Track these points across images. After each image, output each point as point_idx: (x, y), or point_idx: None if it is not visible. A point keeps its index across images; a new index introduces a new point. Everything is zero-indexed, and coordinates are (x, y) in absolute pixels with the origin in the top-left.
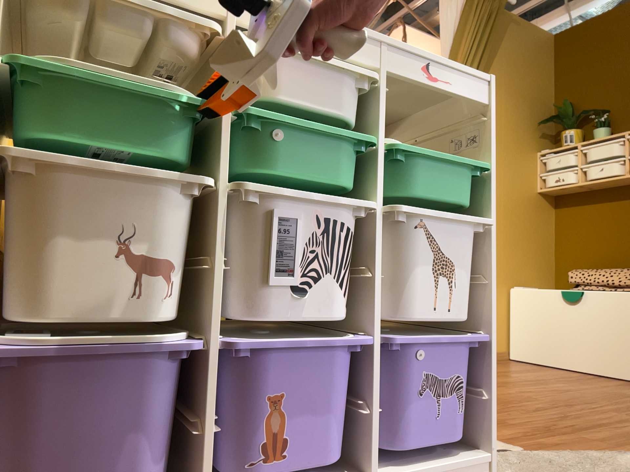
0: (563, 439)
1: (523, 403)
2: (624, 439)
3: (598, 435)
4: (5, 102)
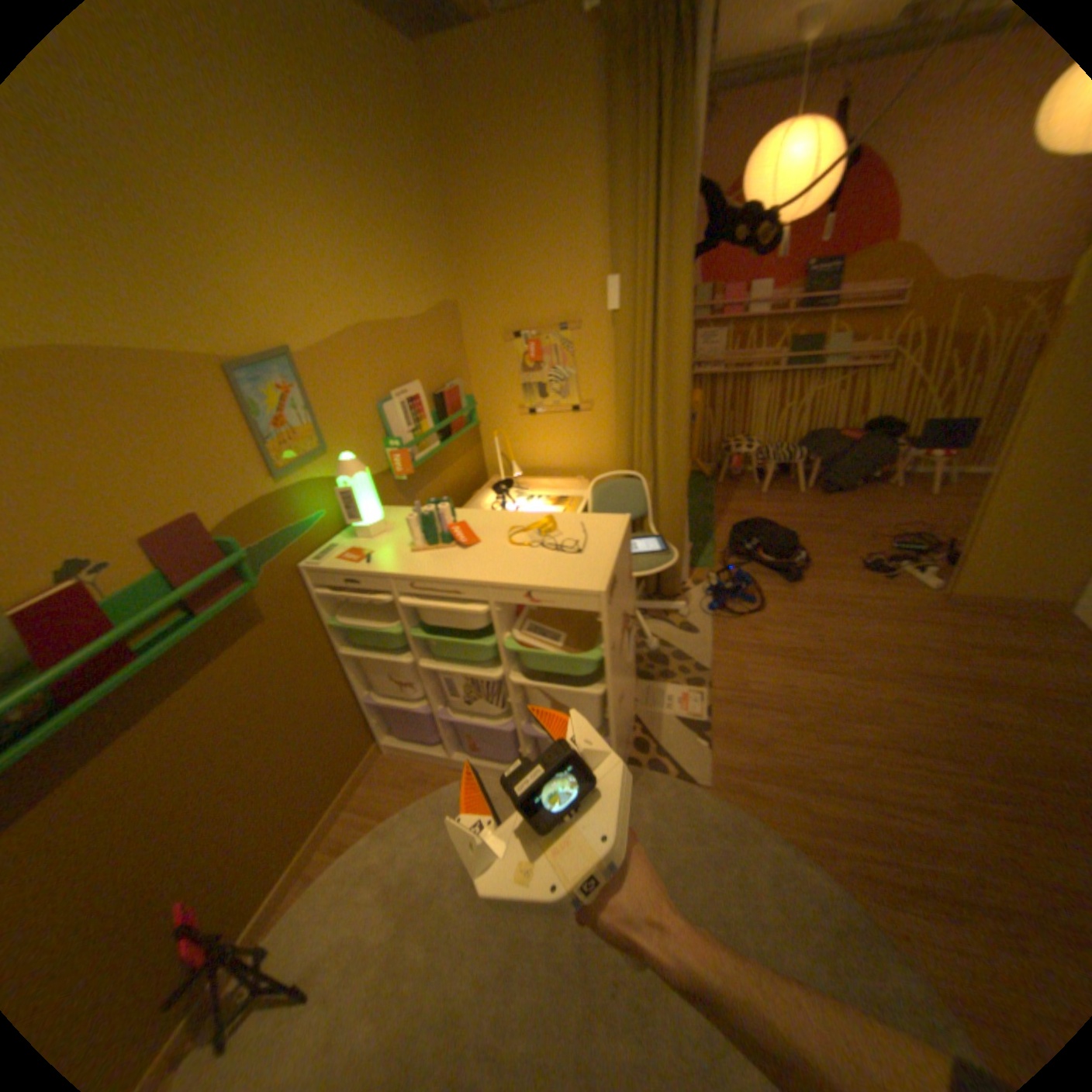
0: (776, 800)
1: (852, 731)
2: (843, 837)
3: (825, 817)
4: (336, 630)
